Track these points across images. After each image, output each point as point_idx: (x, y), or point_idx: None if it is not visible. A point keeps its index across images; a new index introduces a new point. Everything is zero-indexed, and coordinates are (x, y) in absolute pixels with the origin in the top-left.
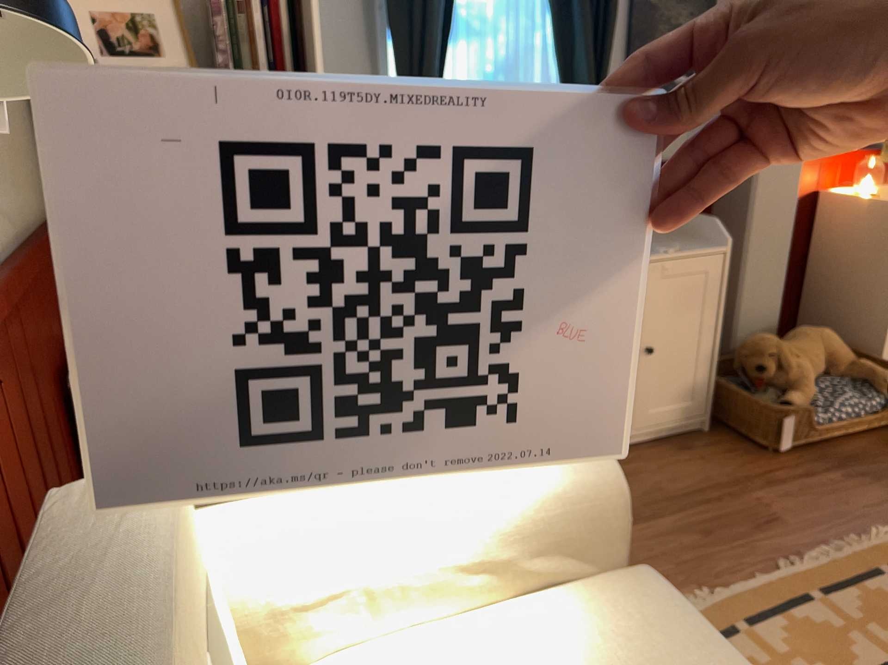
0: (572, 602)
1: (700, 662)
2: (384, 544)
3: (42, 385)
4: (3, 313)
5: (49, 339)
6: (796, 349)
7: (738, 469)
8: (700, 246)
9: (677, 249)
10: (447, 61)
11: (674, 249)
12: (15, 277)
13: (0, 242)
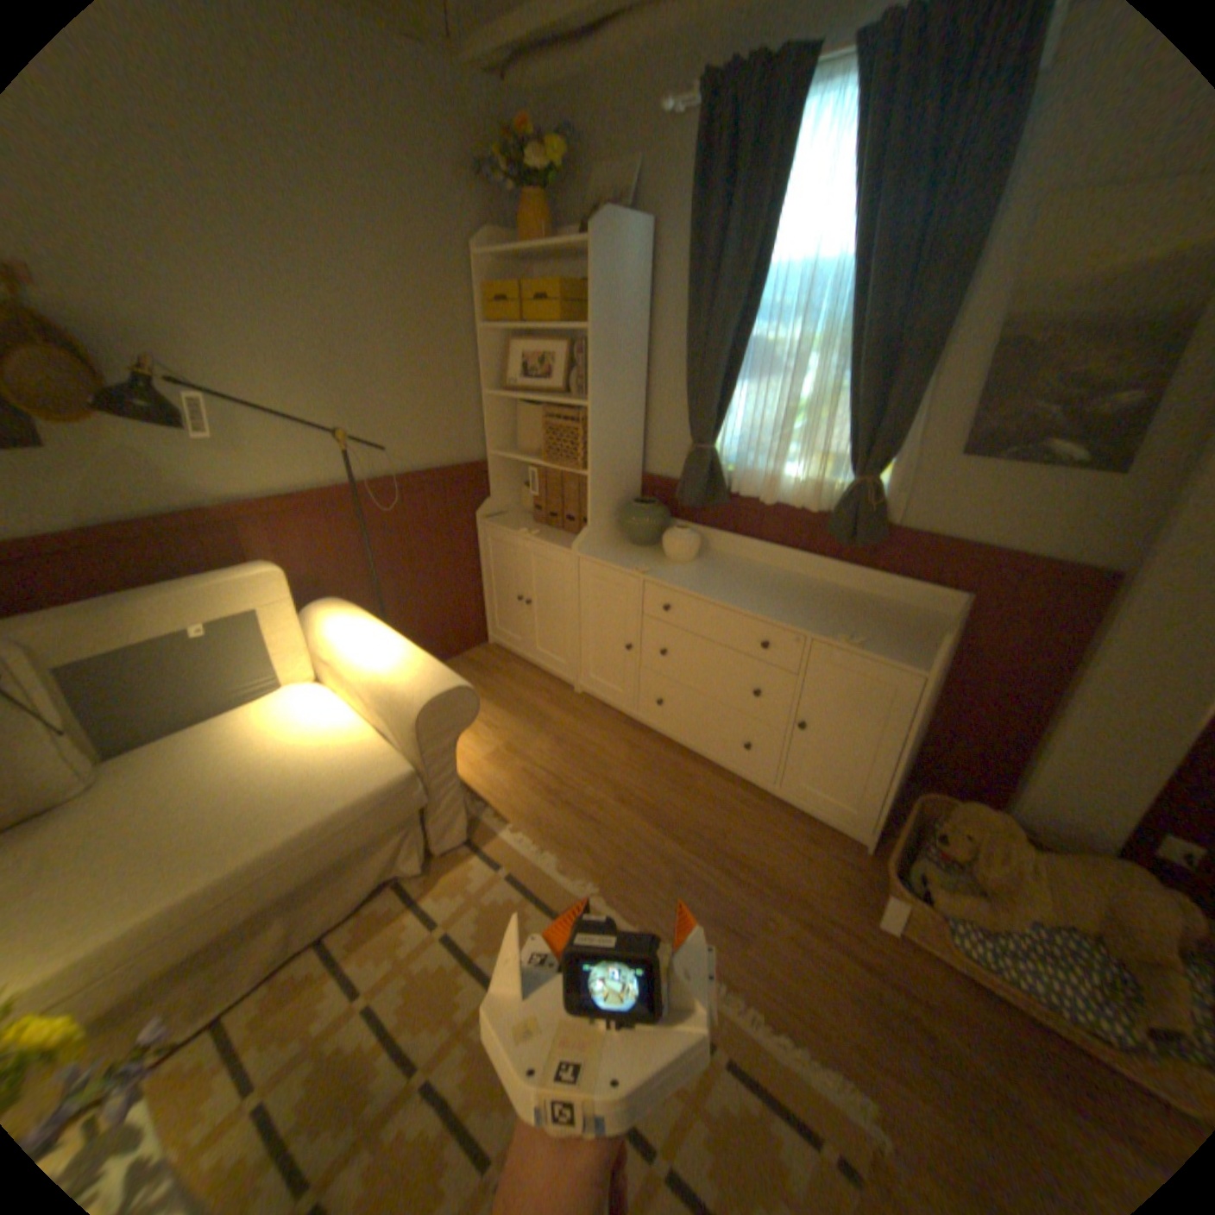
0: (371, 743)
1: (321, 796)
2: (345, 656)
3: (403, 535)
4: (365, 499)
5: (431, 518)
6: (1049, 867)
7: (817, 892)
8: (903, 655)
9: (867, 644)
10: (735, 396)
11: (849, 640)
12: (377, 485)
13: (391, 469)
